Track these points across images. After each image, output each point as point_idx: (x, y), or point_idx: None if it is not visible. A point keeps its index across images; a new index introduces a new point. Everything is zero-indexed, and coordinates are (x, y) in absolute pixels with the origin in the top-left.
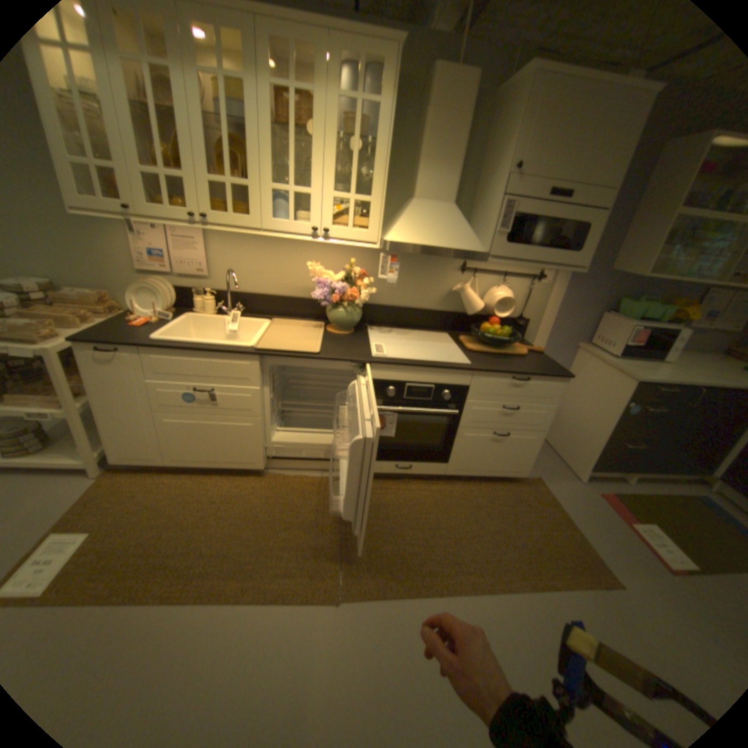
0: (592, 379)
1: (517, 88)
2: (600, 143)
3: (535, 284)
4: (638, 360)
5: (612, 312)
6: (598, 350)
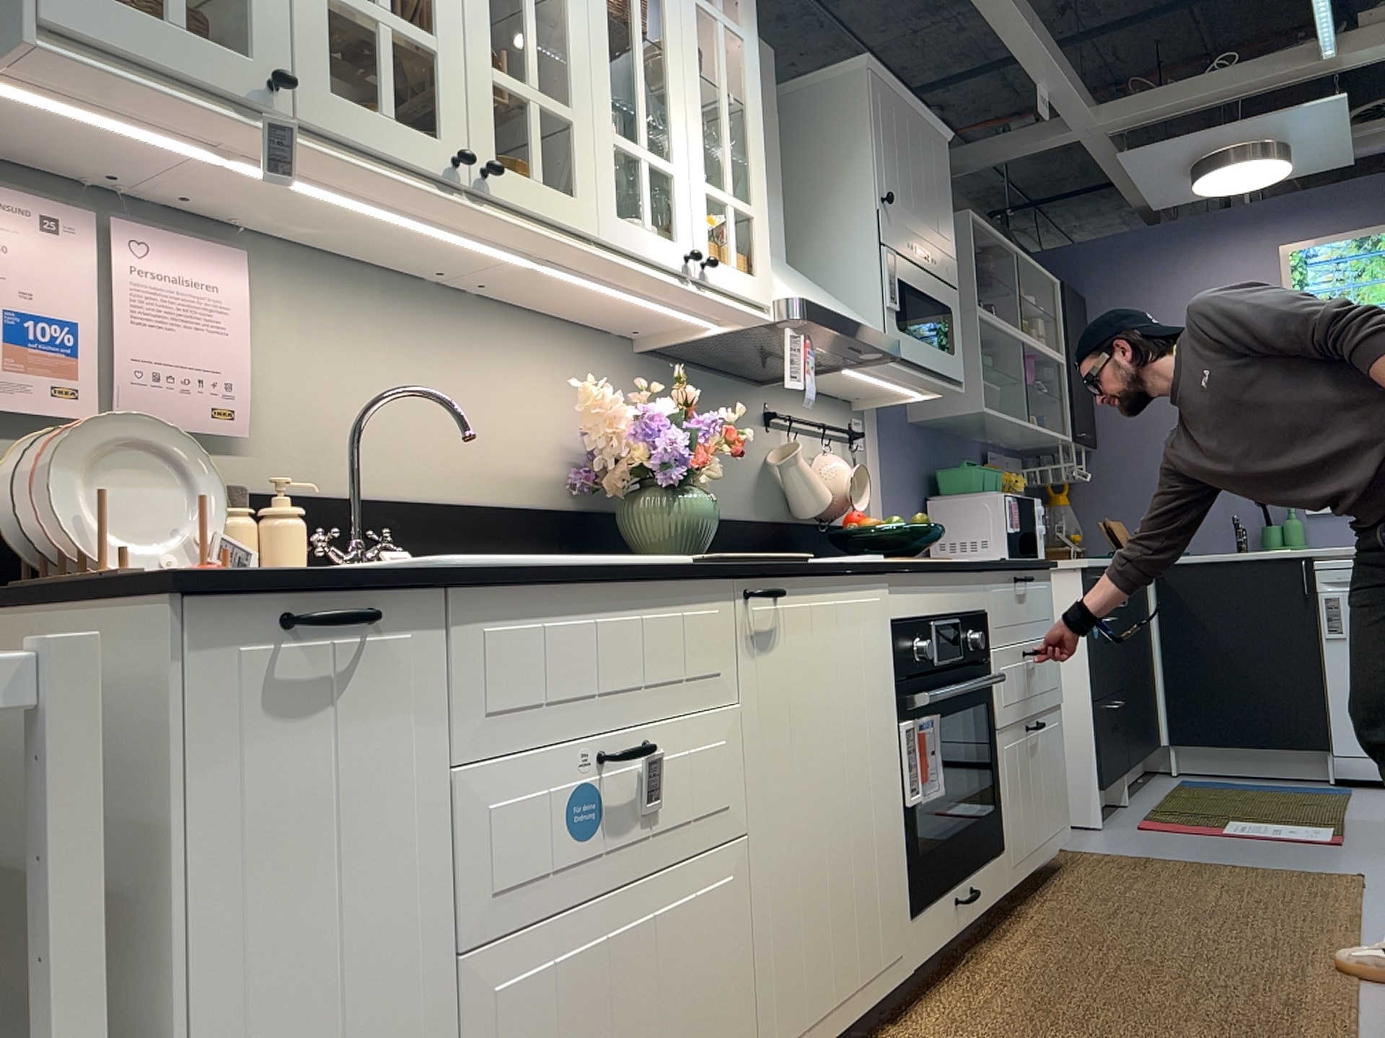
0: None
1: (820, 95)
2: (933, 192)
3: (852, 452)
4: None
5: (931, 502)
6: None
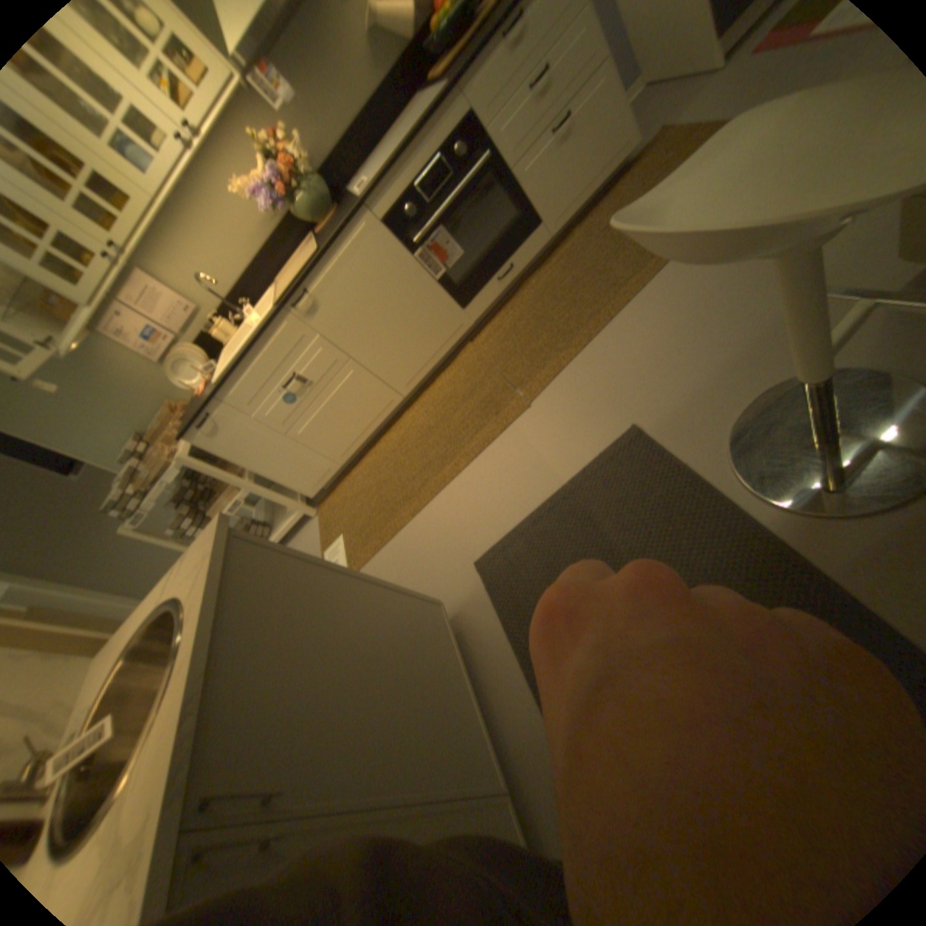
0: None
1: None
2: None
3: None
4: None
5: None
6: None
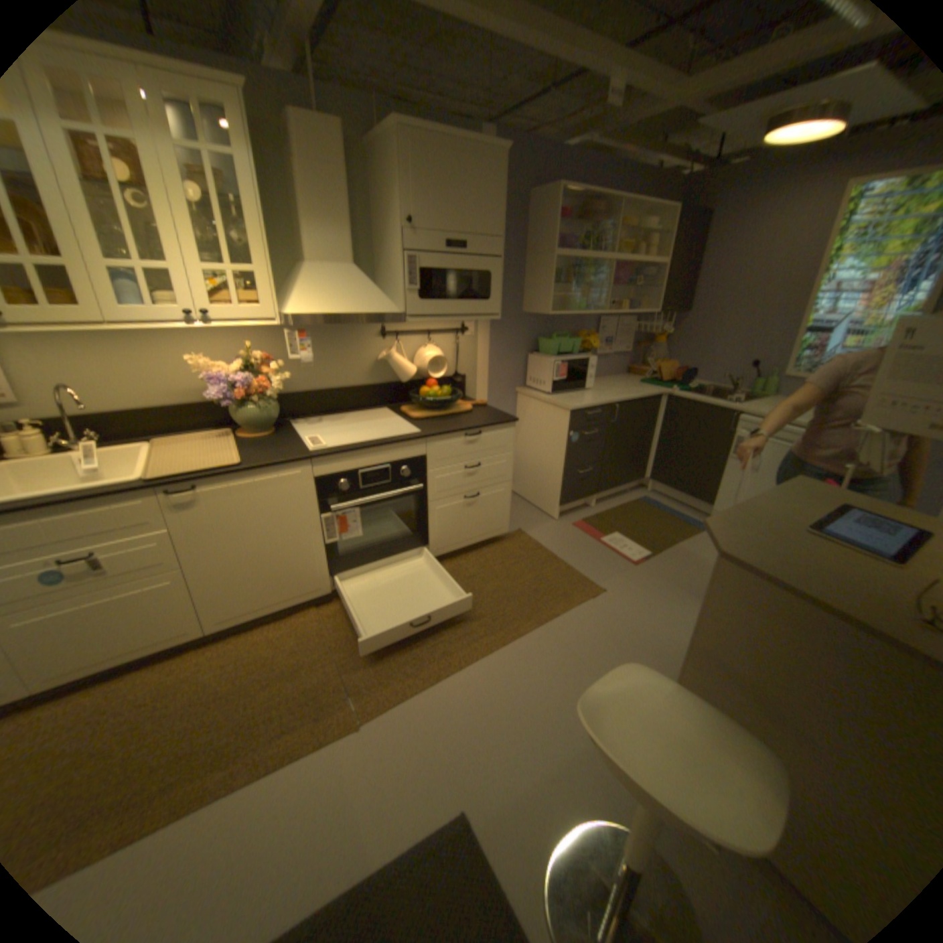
0: (536, 421)
1: (384, 140)
2: (476, 195)
3: (460, 338)
4: (566, 392)
5: (535, 353)
6: (533, 392)
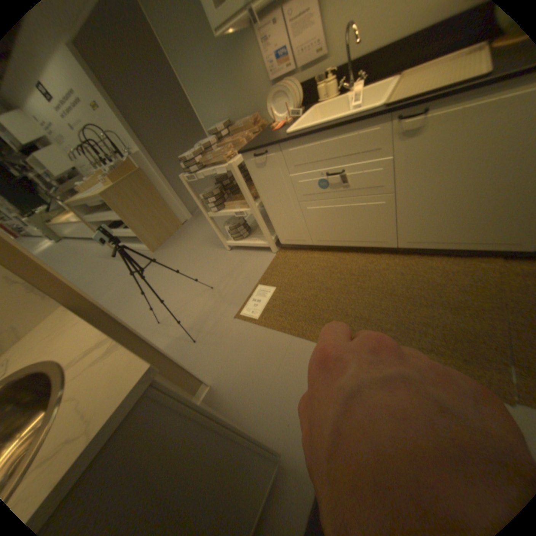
0: None
1: None
2: None
3: None
4: None
5: None
6: None
